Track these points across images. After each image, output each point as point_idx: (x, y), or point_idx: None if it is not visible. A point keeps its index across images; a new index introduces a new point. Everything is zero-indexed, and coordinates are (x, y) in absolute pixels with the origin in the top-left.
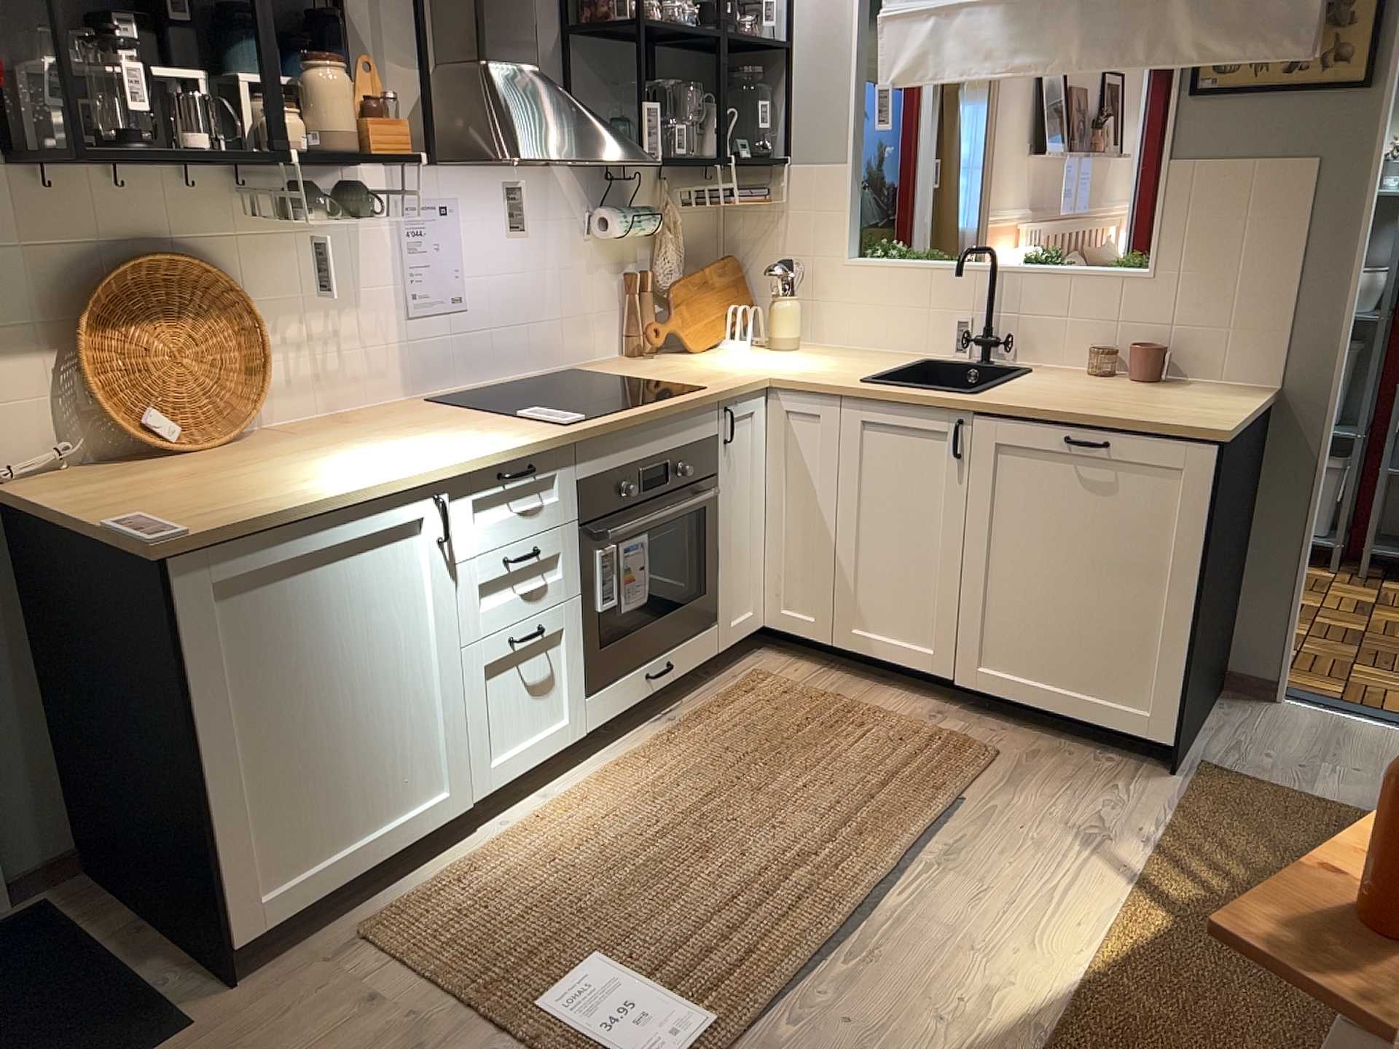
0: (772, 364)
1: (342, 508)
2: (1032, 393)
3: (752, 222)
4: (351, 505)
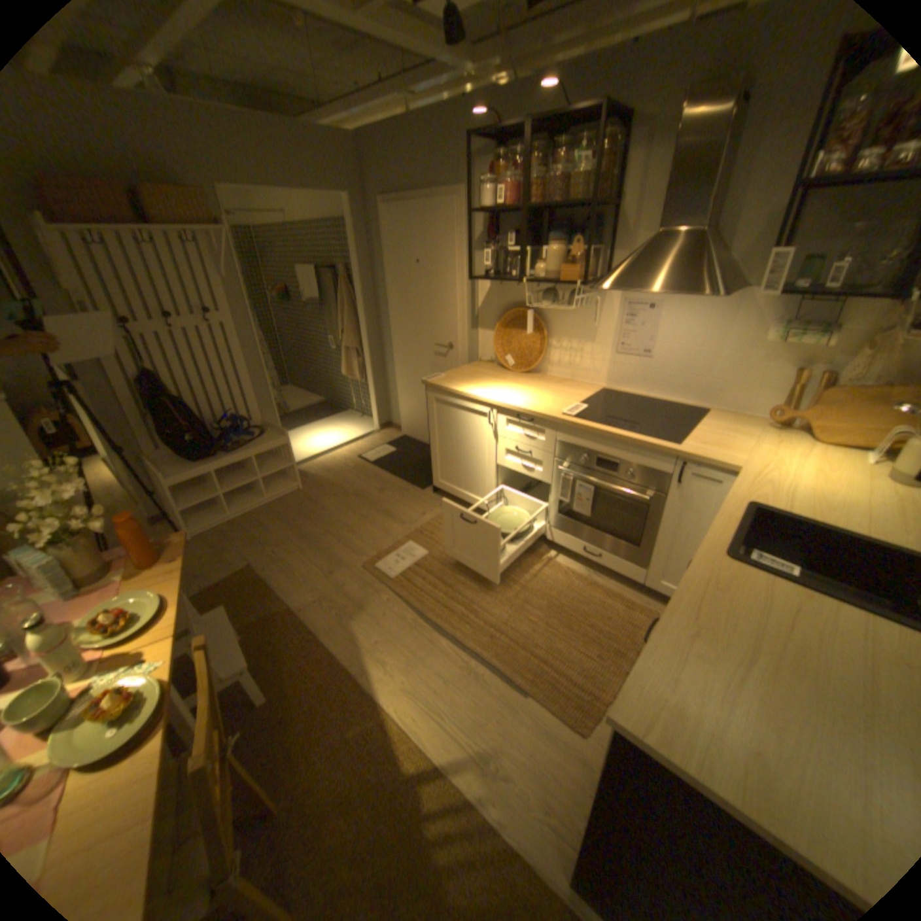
0: (805, 471)
1: (464, 396)
2: (761, 600)
3: None
4: (464, 396)
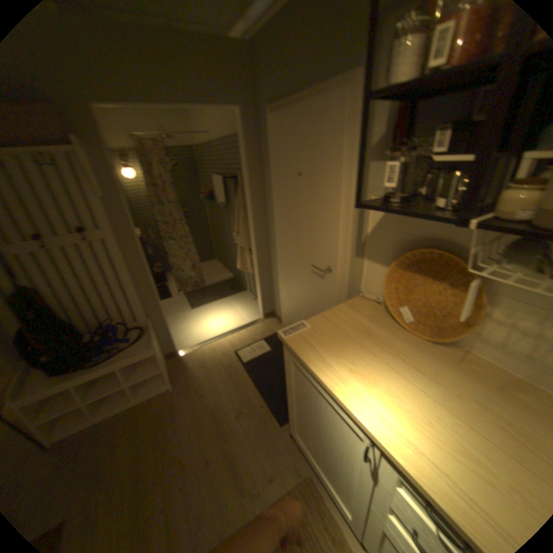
0: None
1: (329, 388)
2: None
3: None
4: (329, 391)
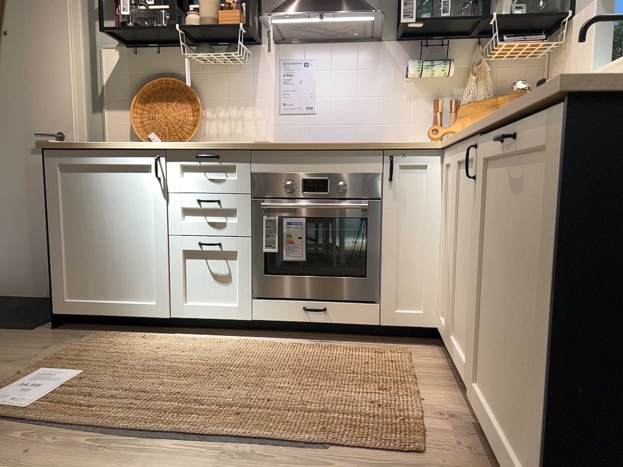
0: None
1: (113, 150)
2: None
3: (555, 68)
4: (114, 149)
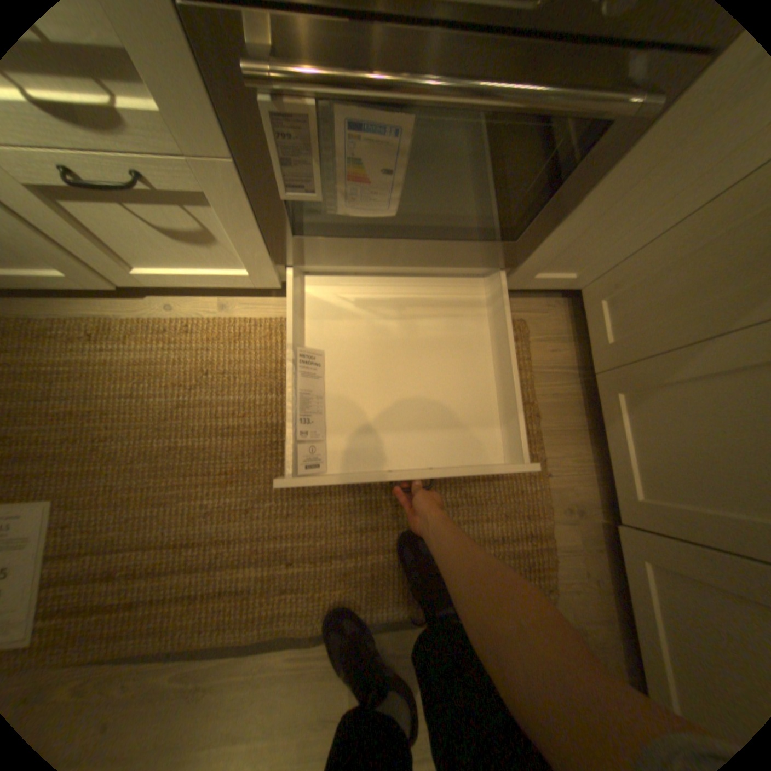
0: None
1: None
2: None
3: None
4: None
